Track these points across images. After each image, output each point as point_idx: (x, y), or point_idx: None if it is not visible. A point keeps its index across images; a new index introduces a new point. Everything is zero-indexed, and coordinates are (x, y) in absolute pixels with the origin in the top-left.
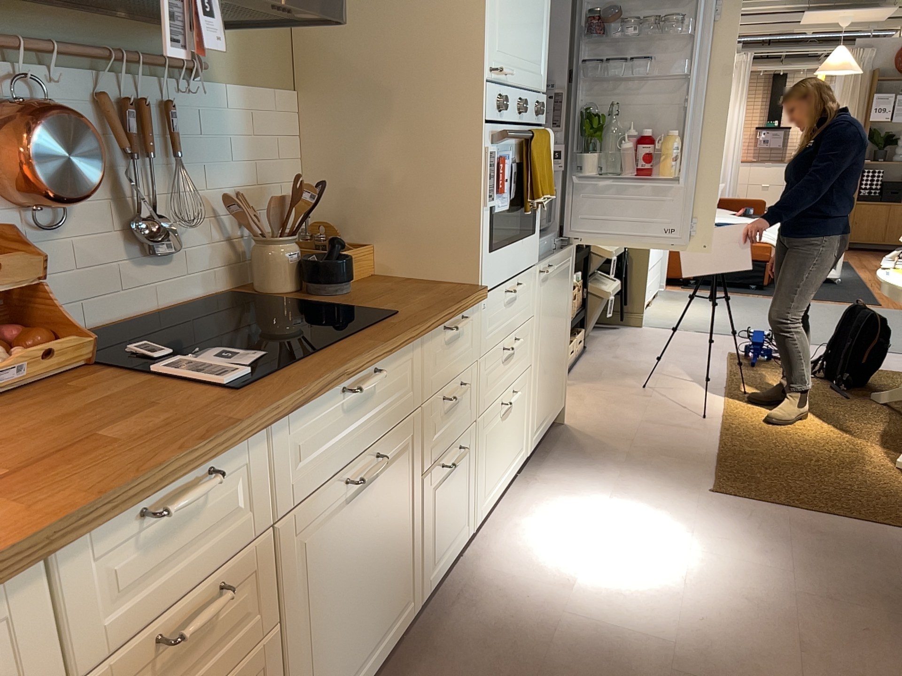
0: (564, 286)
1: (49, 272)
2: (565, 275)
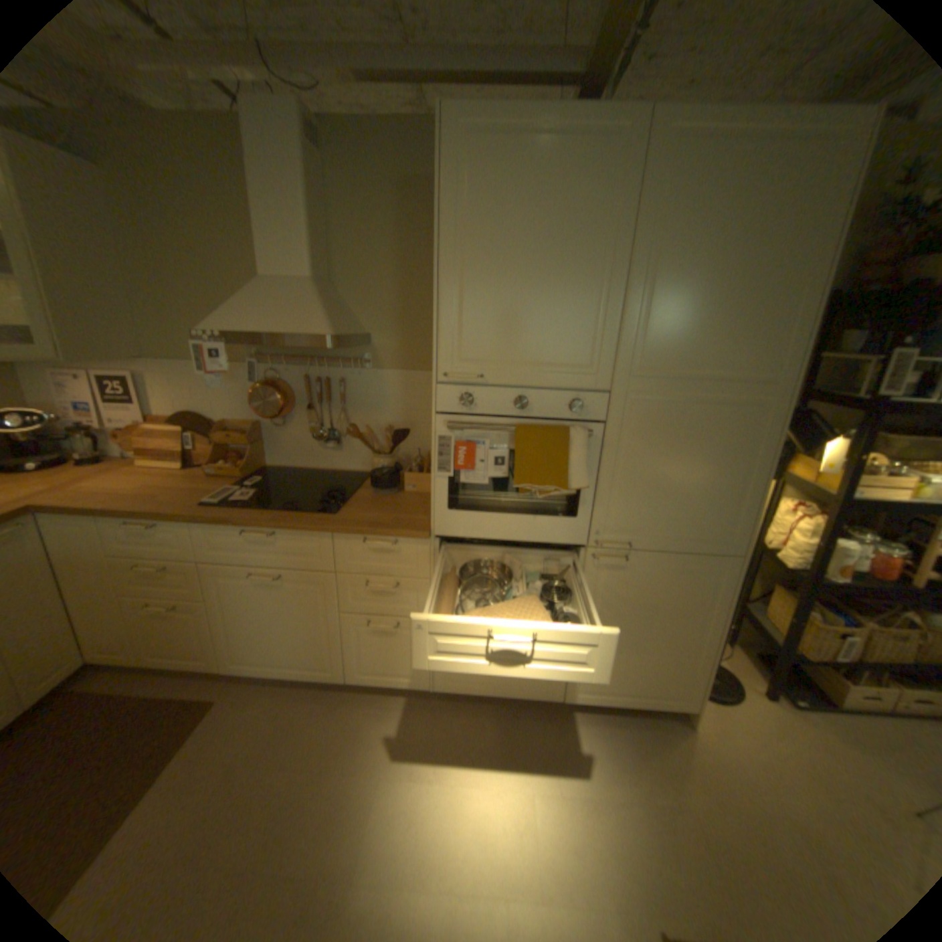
0: (689, 592)
1: (280, 442)
2: (692, 581)
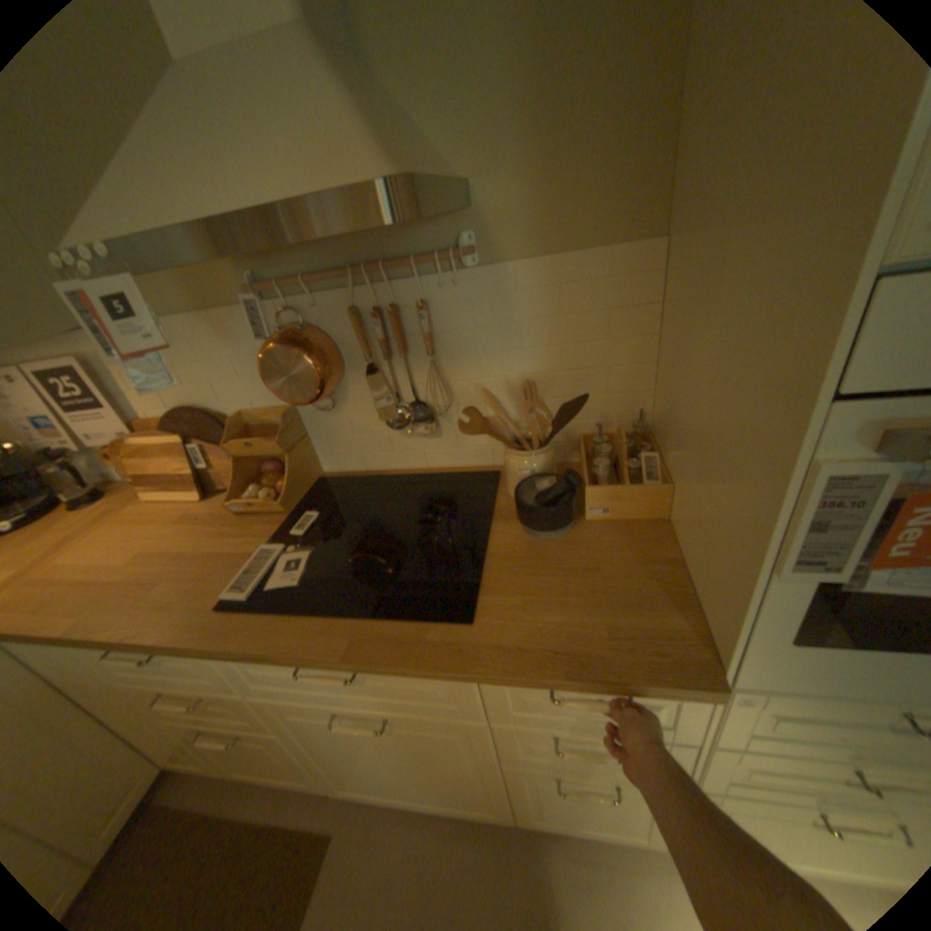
0: None
1: (336, 433)
2: None
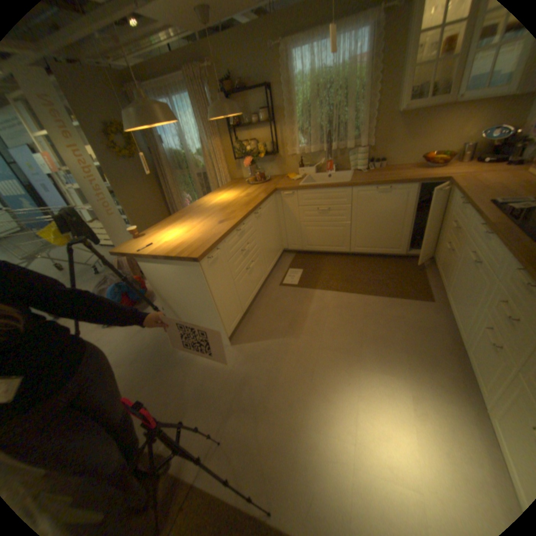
0: None
1: None
2: None
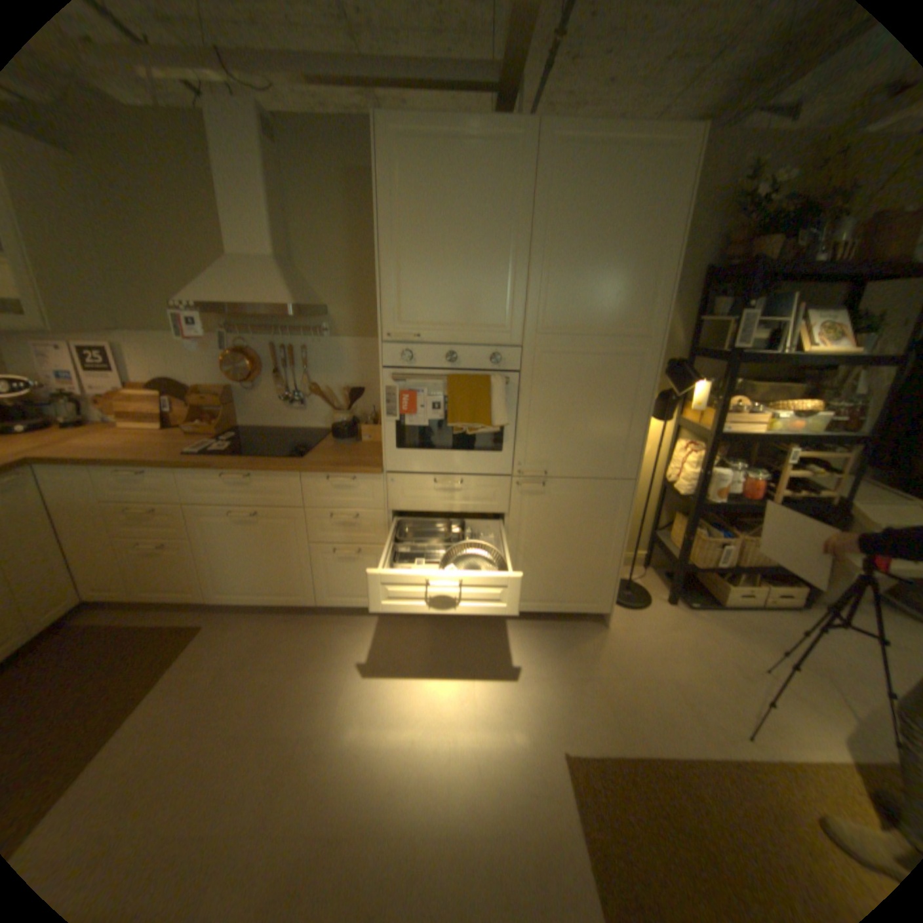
0: (595, 511)
1: (250, 405)
2: (596, 502)
